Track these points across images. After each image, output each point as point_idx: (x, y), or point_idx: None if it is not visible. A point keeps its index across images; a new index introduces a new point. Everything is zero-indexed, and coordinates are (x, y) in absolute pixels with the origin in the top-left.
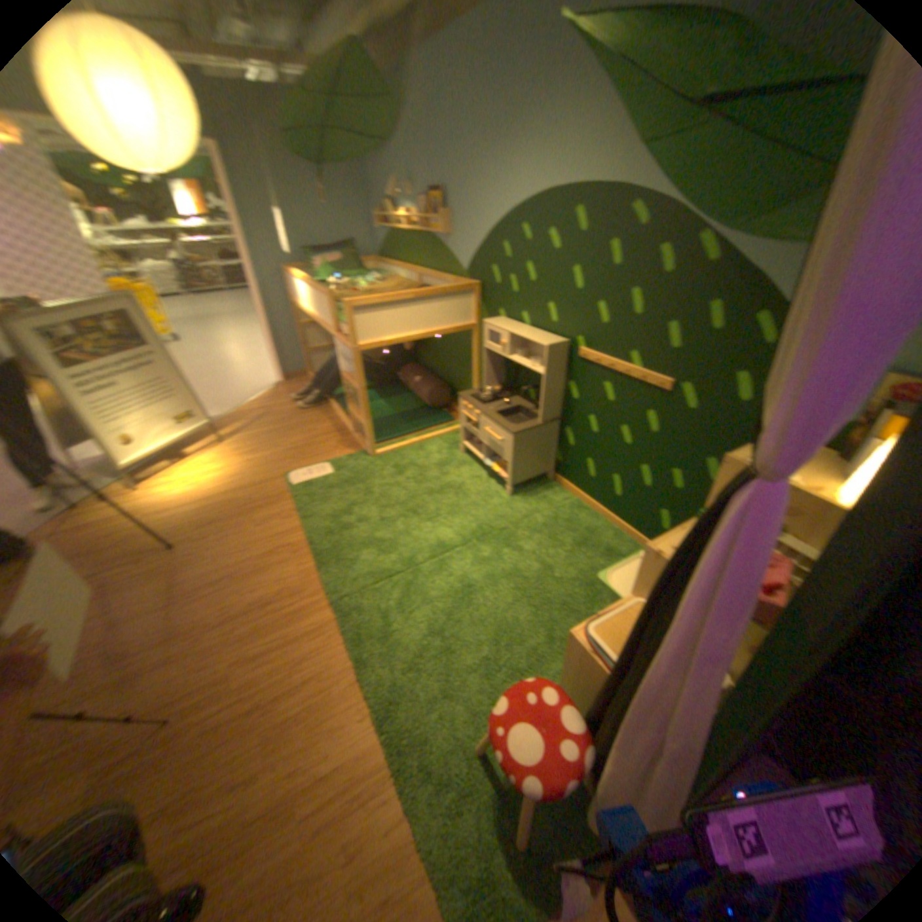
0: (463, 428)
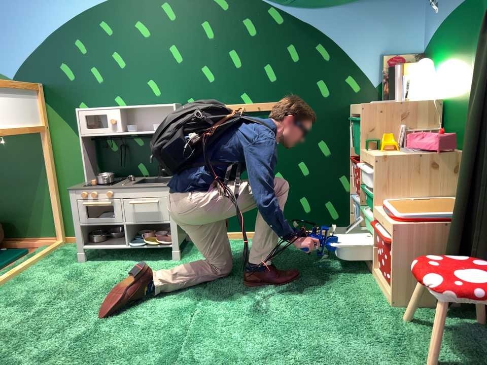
0: (82, 223)
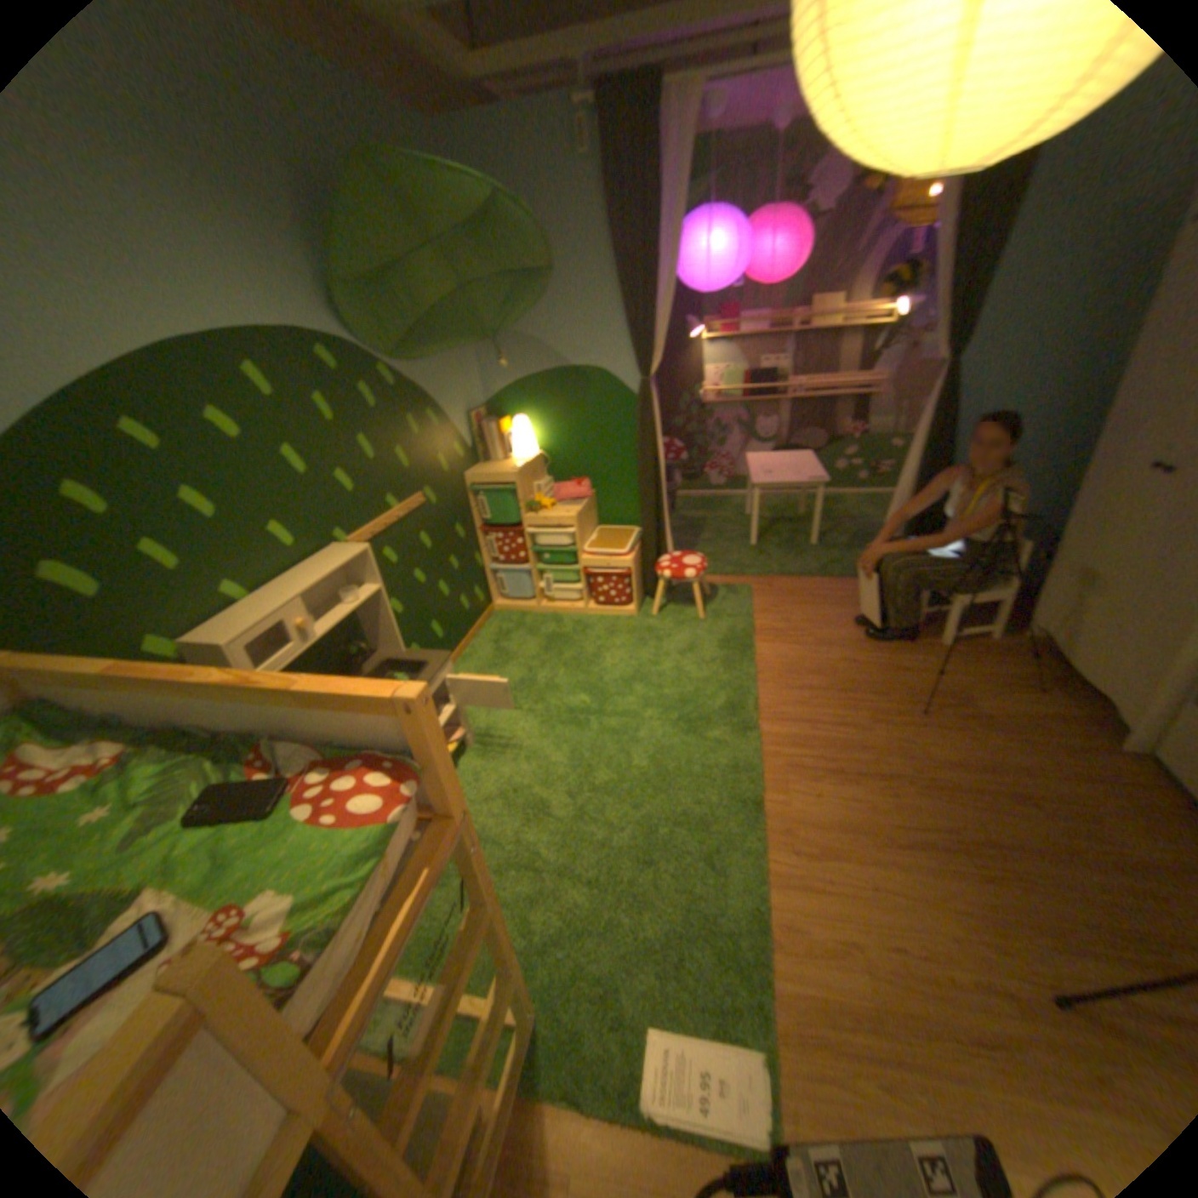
0: None
